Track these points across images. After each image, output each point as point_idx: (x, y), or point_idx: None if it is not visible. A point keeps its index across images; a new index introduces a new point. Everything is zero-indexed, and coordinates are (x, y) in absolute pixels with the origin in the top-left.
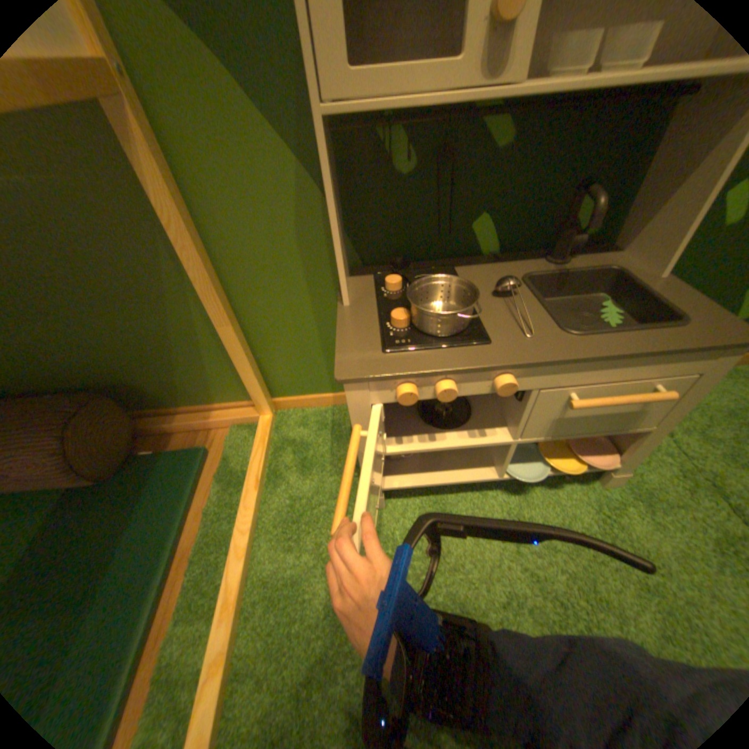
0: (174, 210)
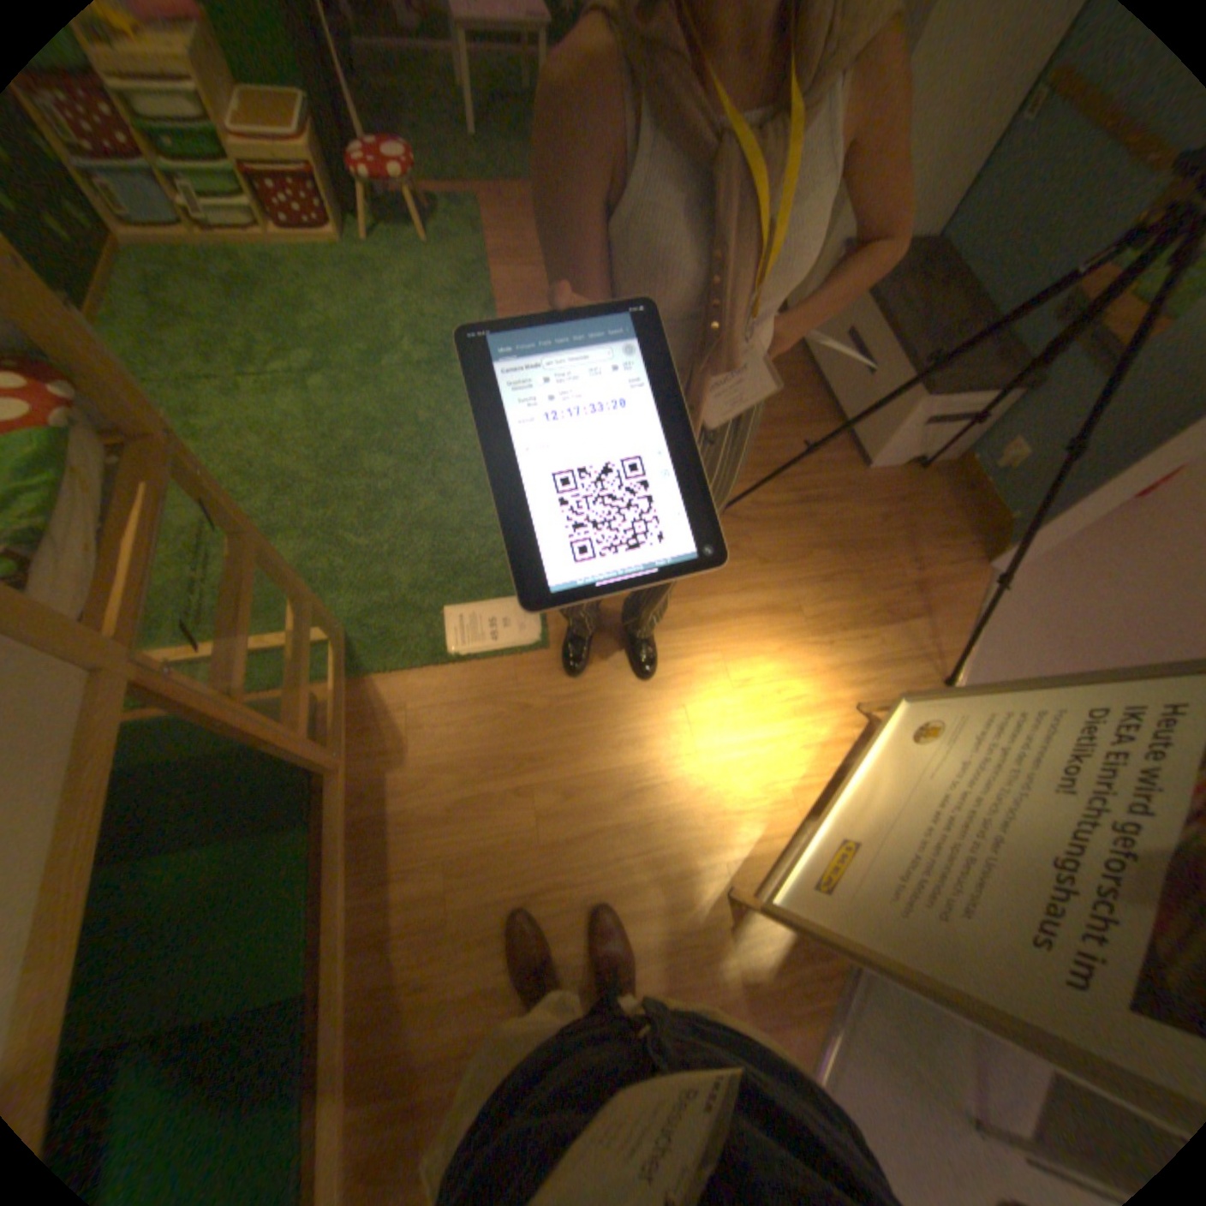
0: None
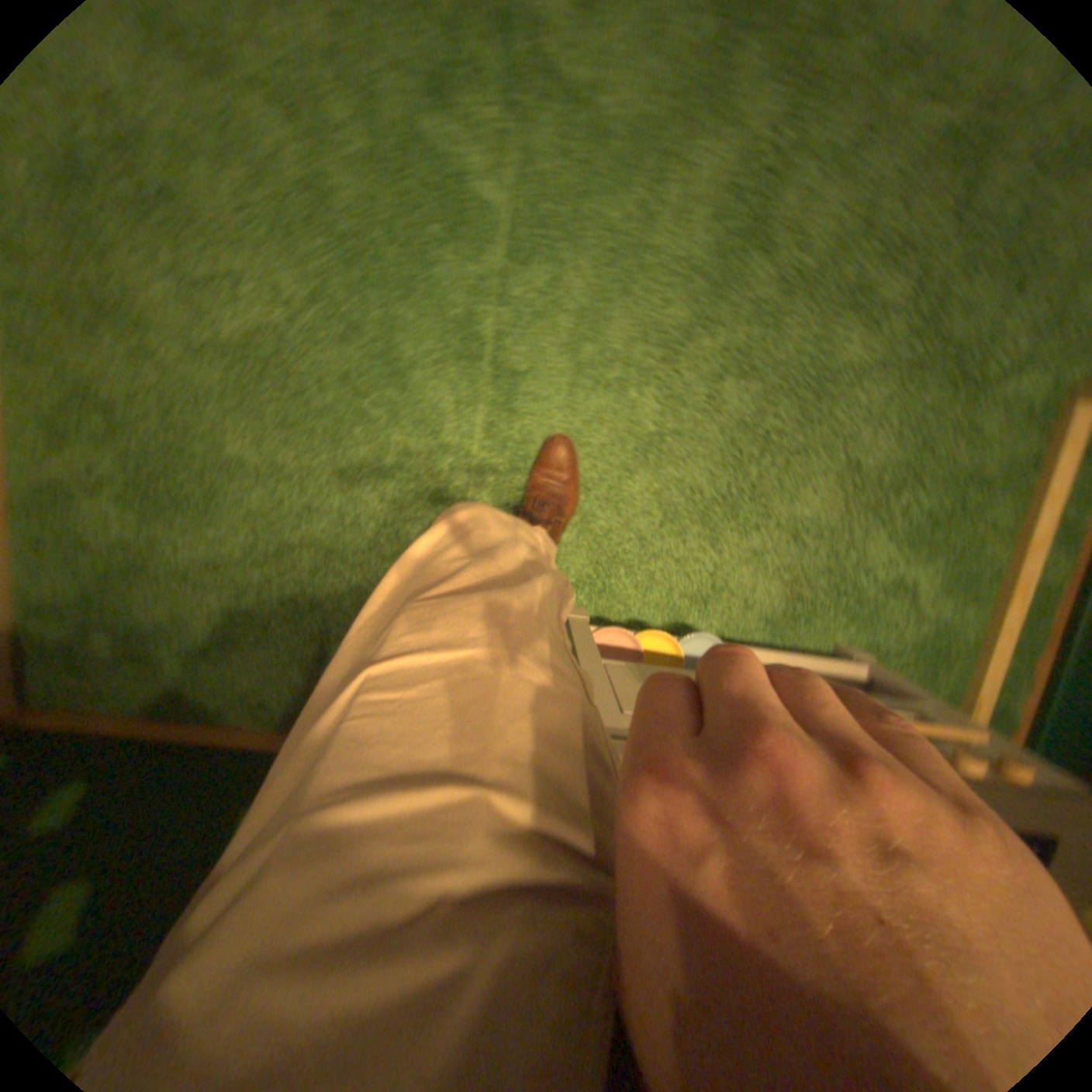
0: None
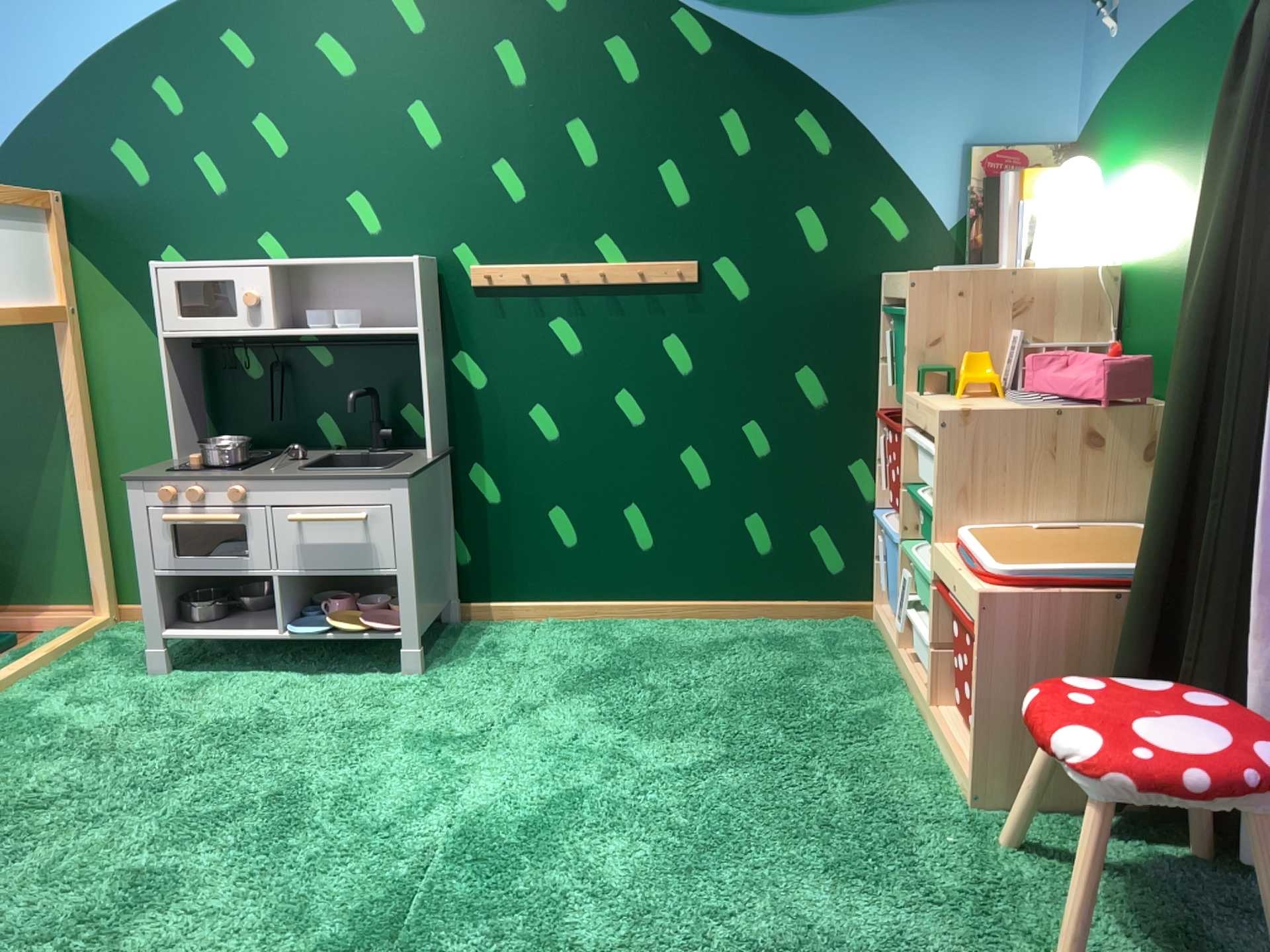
0: (84, 388)
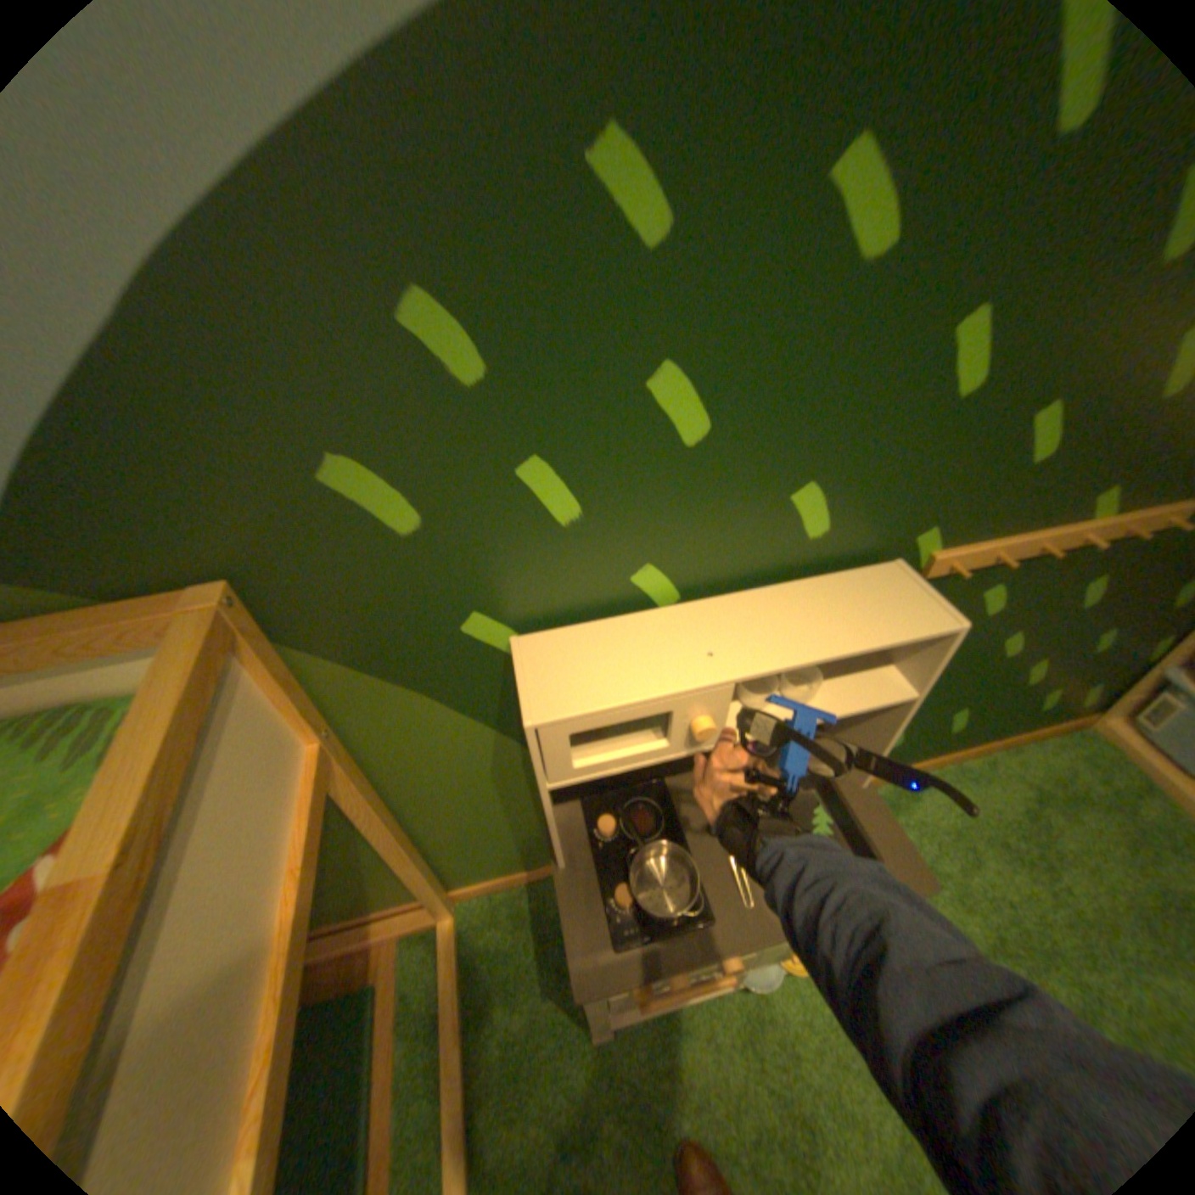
0: (366, 806)
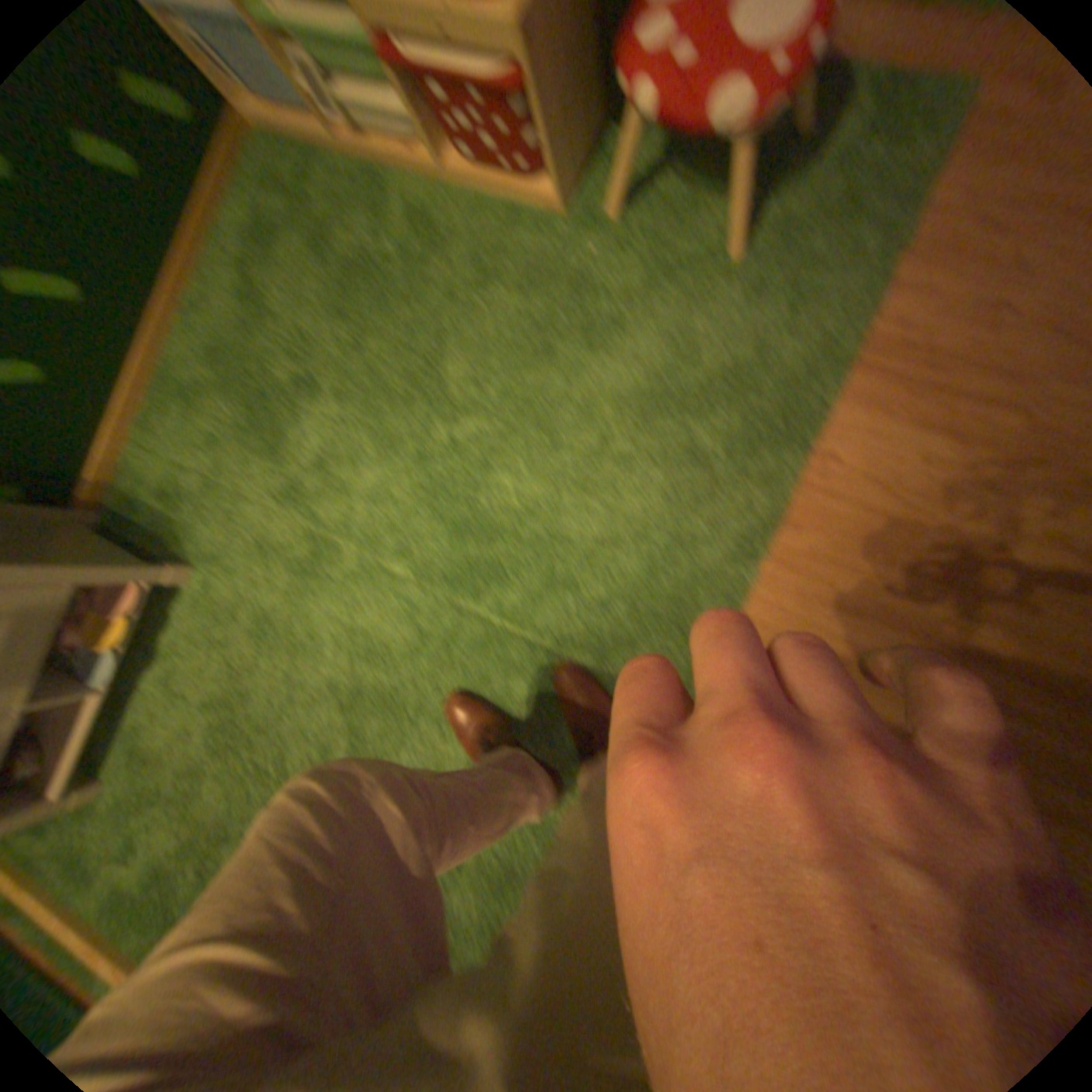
0: None
